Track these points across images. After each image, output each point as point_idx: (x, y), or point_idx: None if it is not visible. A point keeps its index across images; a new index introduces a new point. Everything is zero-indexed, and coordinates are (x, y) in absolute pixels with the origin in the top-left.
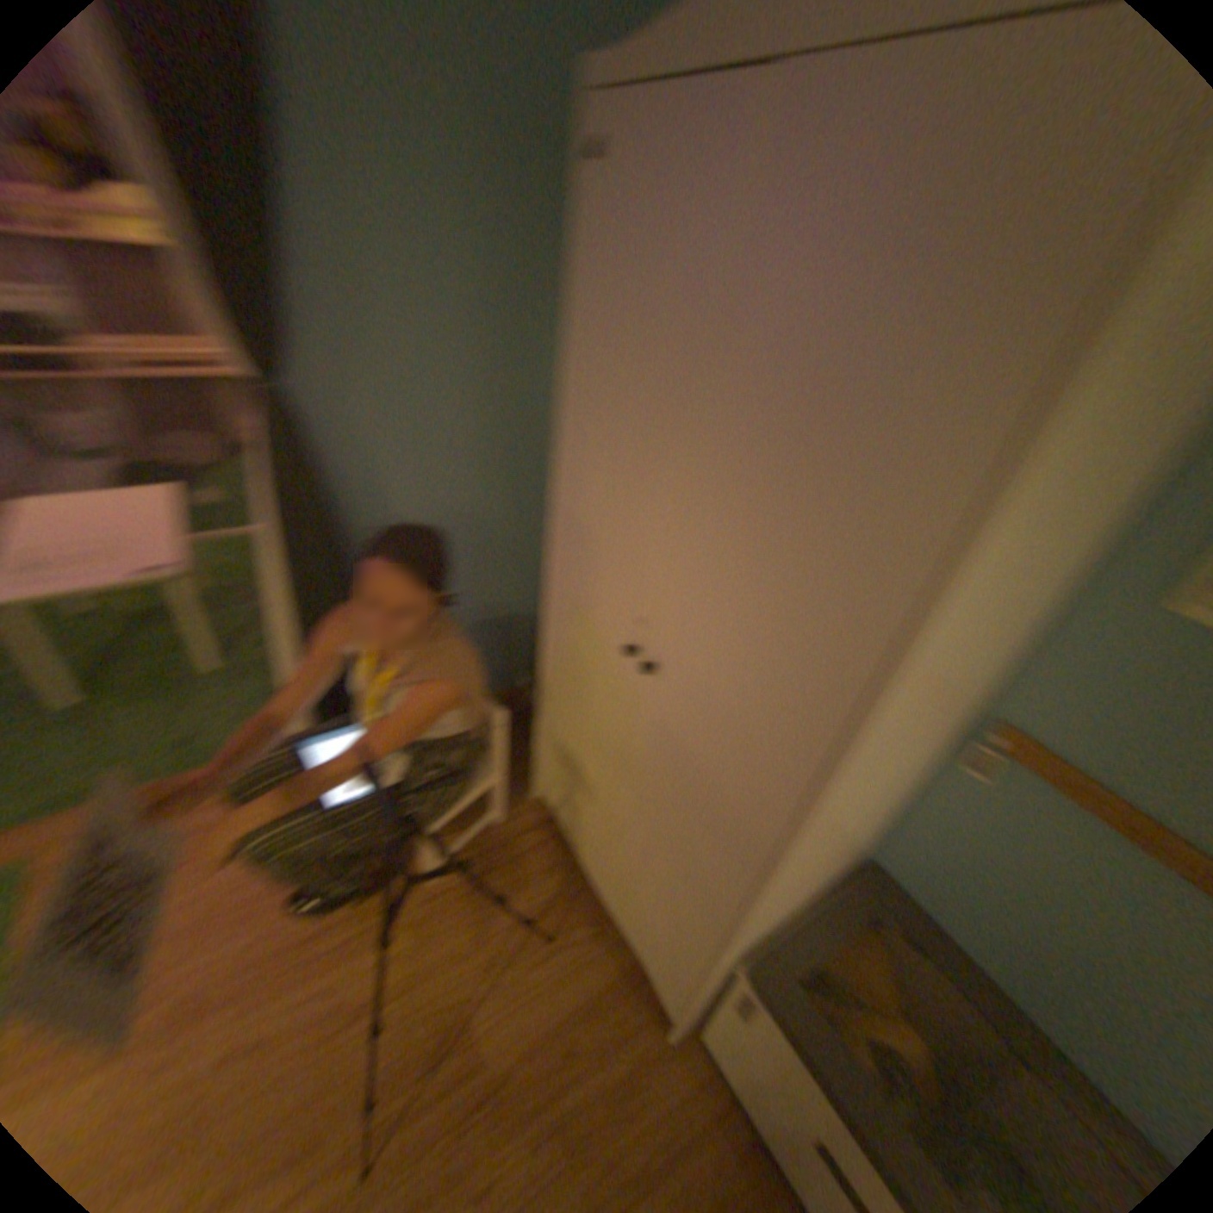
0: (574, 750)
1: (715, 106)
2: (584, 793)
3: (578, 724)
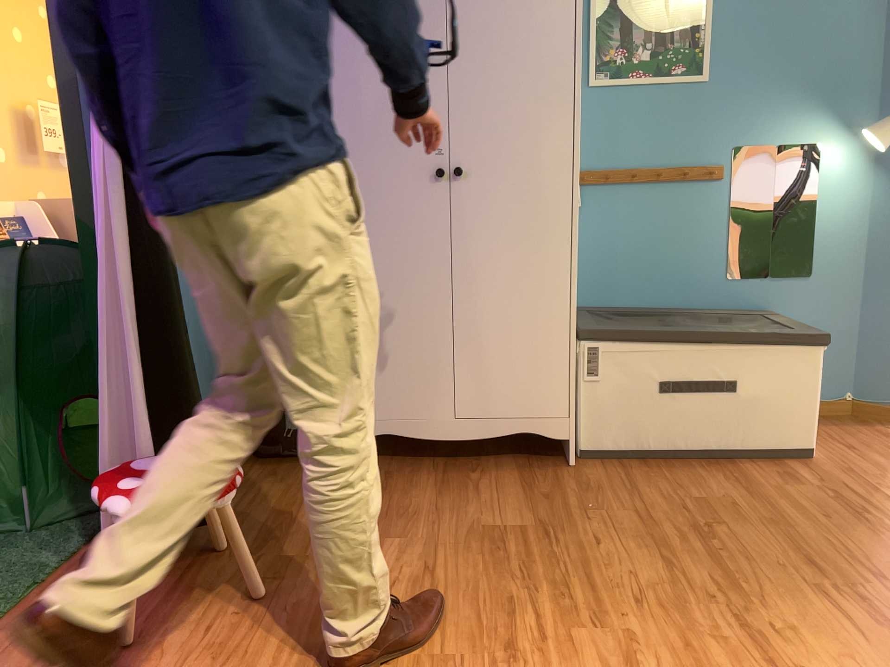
0: (397, 319)
1: None
2: (420, 349)
3: (396, 289)
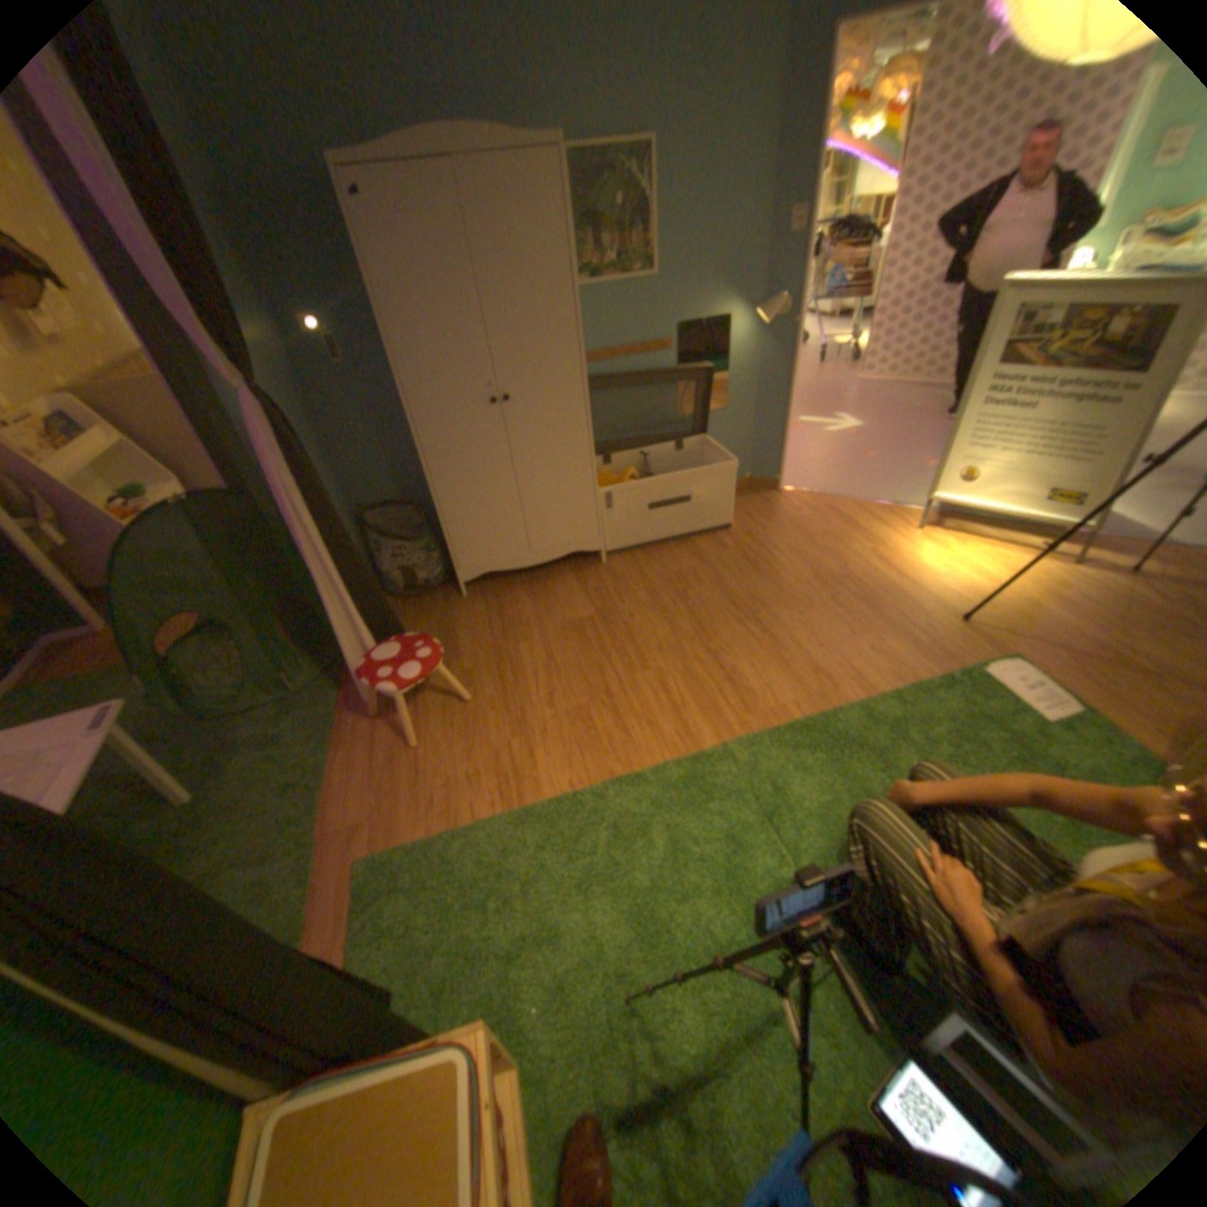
0: (481, 505)
1: (426, 171)
2: (500, 520)
3: (477, 486)
